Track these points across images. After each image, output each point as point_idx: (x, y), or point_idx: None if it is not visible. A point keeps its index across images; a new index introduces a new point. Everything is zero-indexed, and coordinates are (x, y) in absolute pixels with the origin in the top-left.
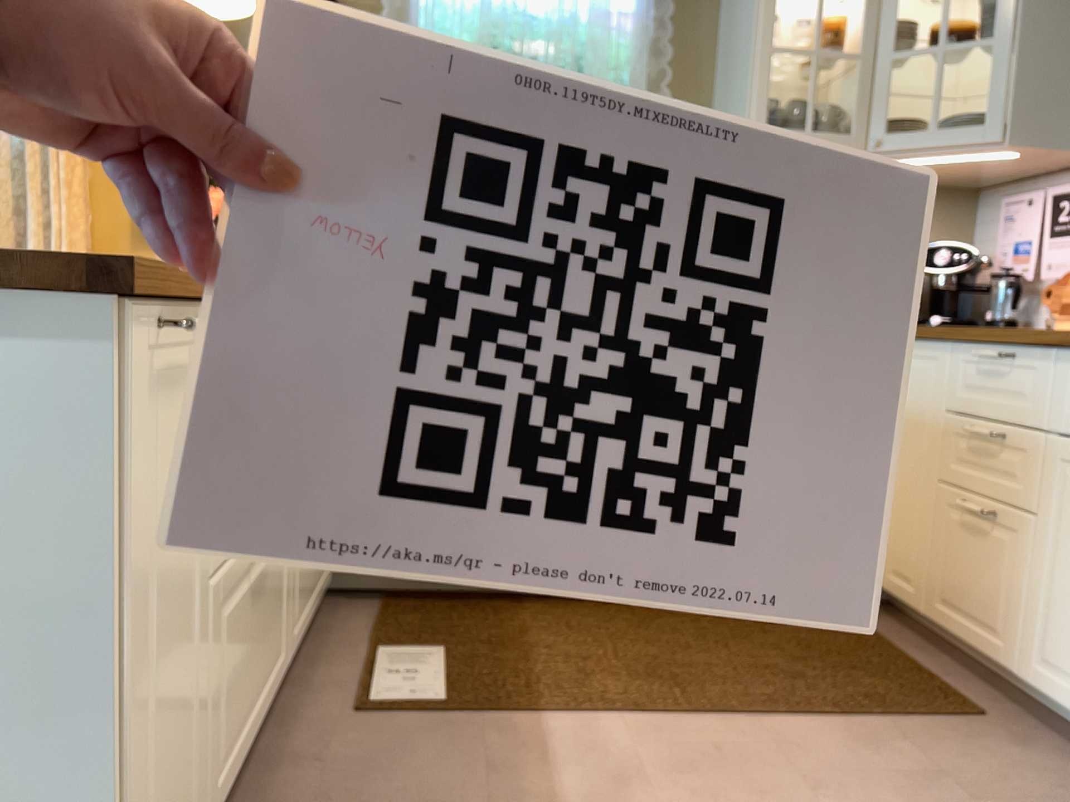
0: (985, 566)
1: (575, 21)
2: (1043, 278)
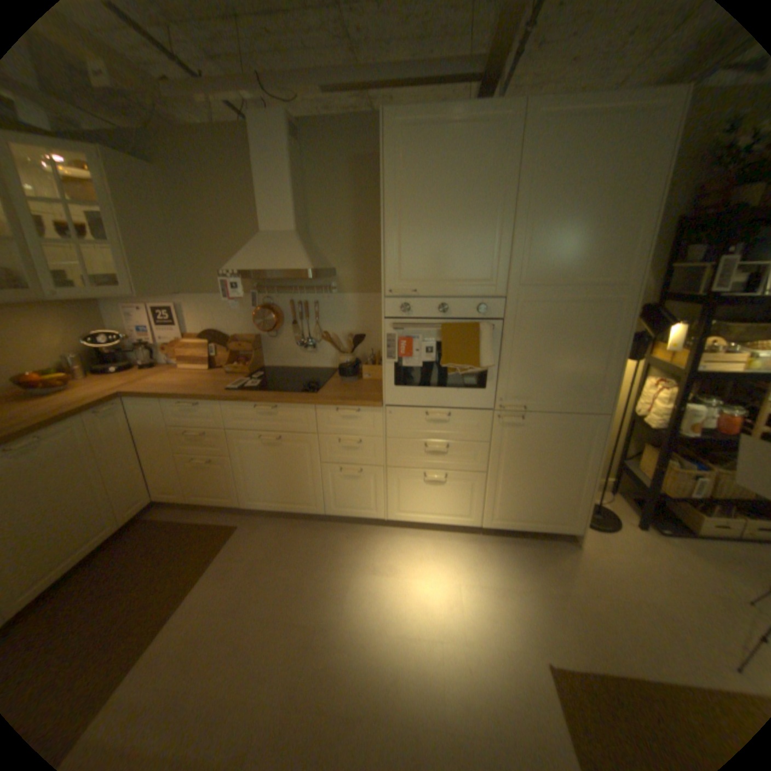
0: (210, 479)
1: None
2: (153, 341)
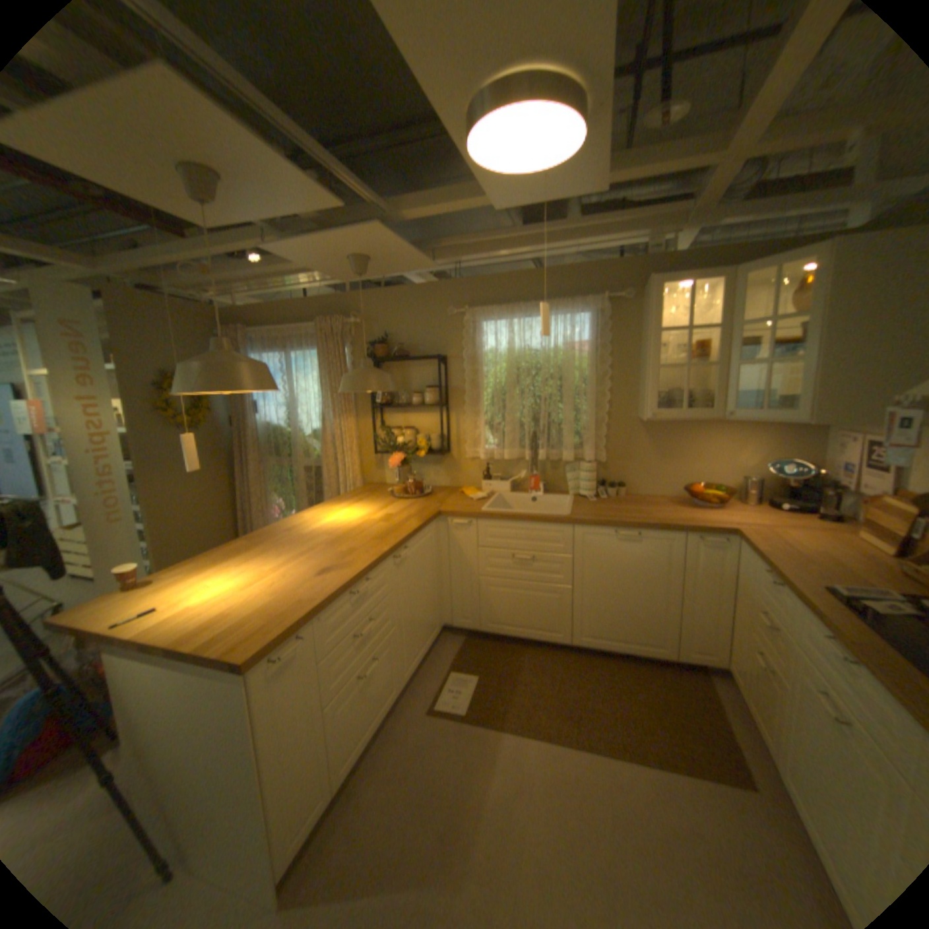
0: (768, 697)
1: (555, 353)
2: (864, 488)
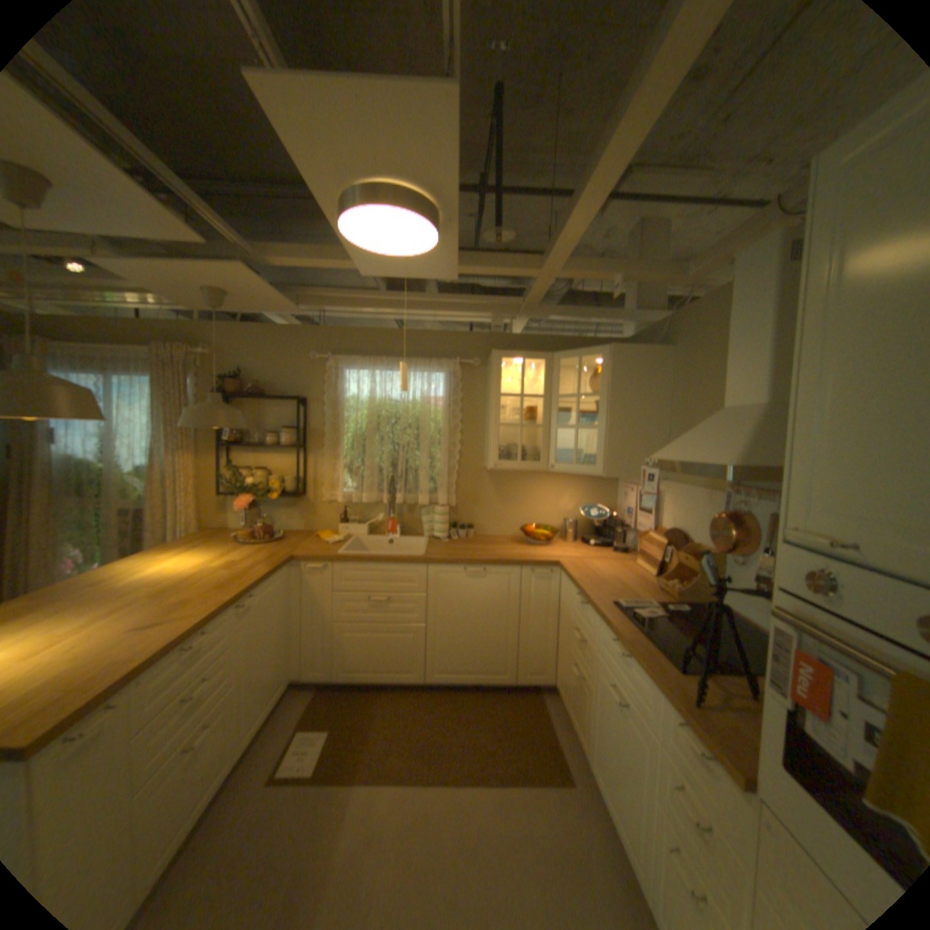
0: (581, 702)
1: (414, 406)
2: (639, 527)
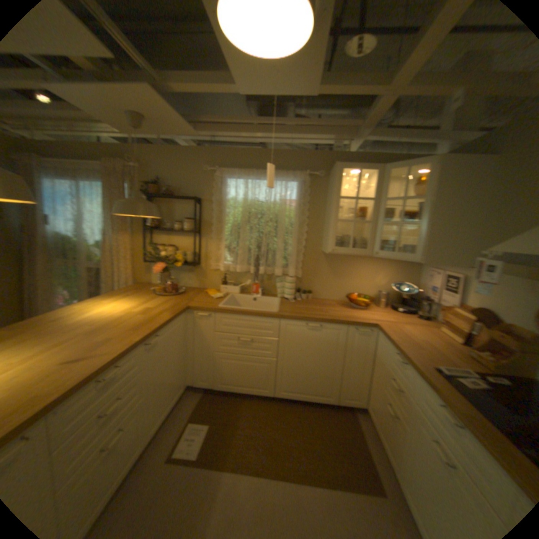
0: (395, 433)
1: (275, 205)
2: (442, 301)
